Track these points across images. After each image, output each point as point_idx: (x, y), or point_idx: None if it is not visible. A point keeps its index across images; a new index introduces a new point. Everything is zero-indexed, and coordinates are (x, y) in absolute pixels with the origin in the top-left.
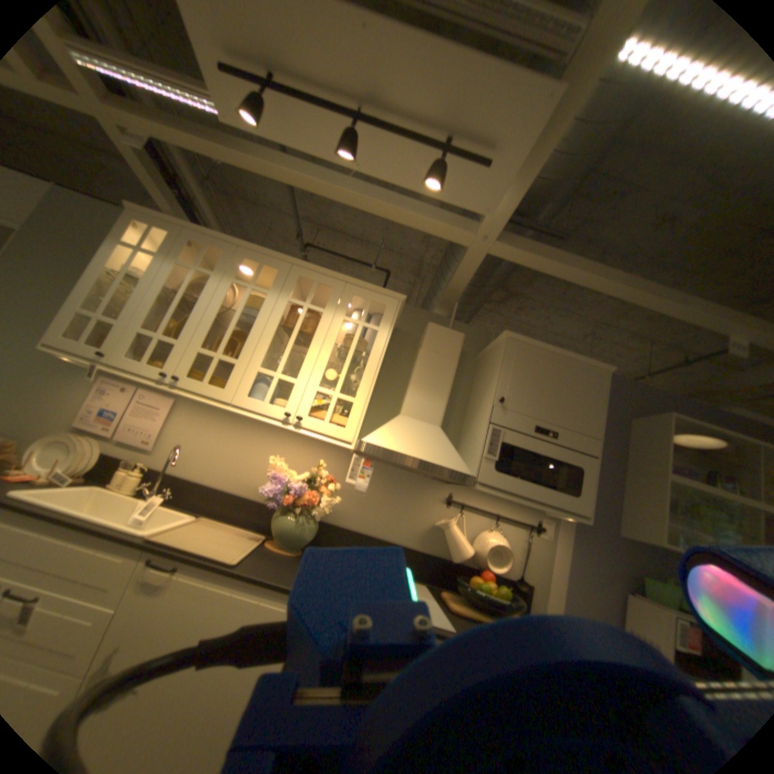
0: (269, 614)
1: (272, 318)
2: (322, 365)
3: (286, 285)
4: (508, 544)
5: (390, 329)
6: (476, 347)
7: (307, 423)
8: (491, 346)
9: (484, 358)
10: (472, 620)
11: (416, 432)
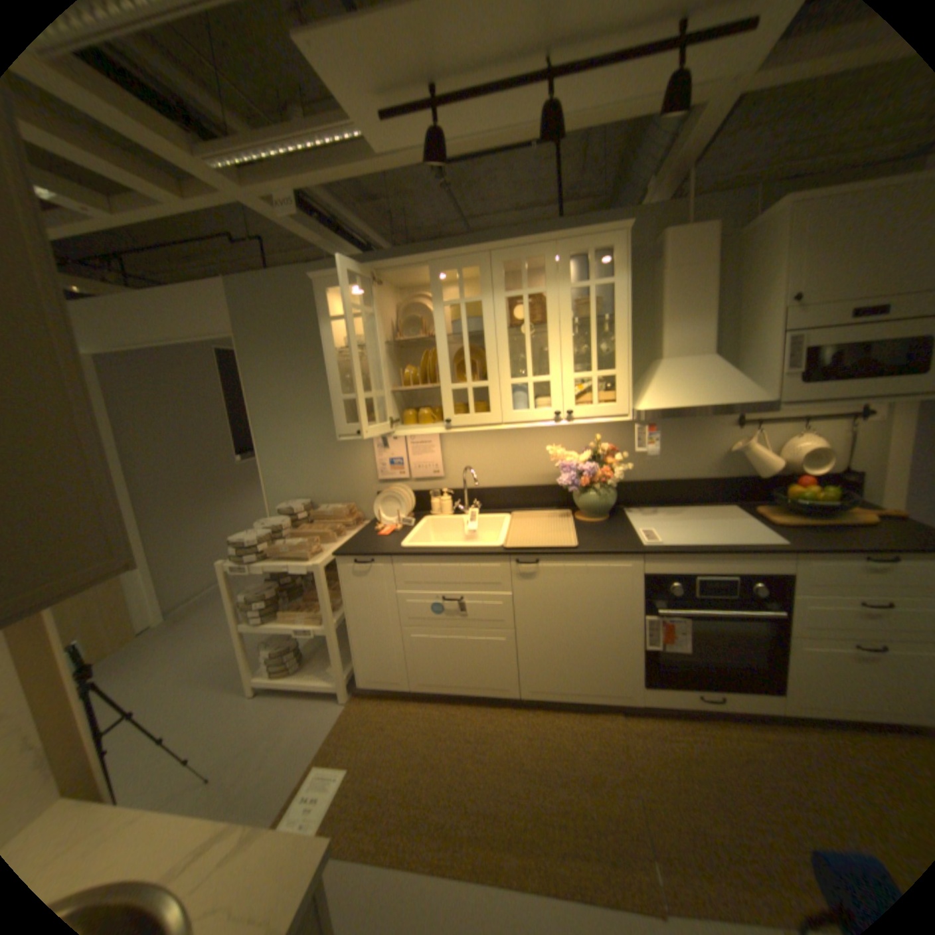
0: (620, 571)
1: (498, 325)
2: (568, 350)
3: (495, 280)
4: (826, 443)
5: (629, 273)
6: (737, 221)
7: (578, 414)
8: (764, 218)
9: (754, 235)
10: (800, 526)
11: (692, 374)
